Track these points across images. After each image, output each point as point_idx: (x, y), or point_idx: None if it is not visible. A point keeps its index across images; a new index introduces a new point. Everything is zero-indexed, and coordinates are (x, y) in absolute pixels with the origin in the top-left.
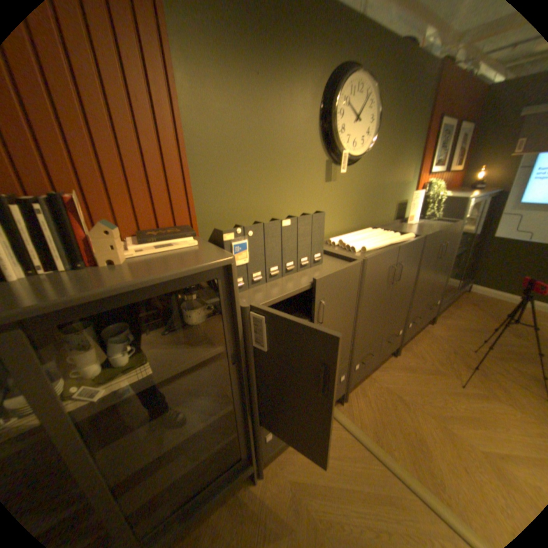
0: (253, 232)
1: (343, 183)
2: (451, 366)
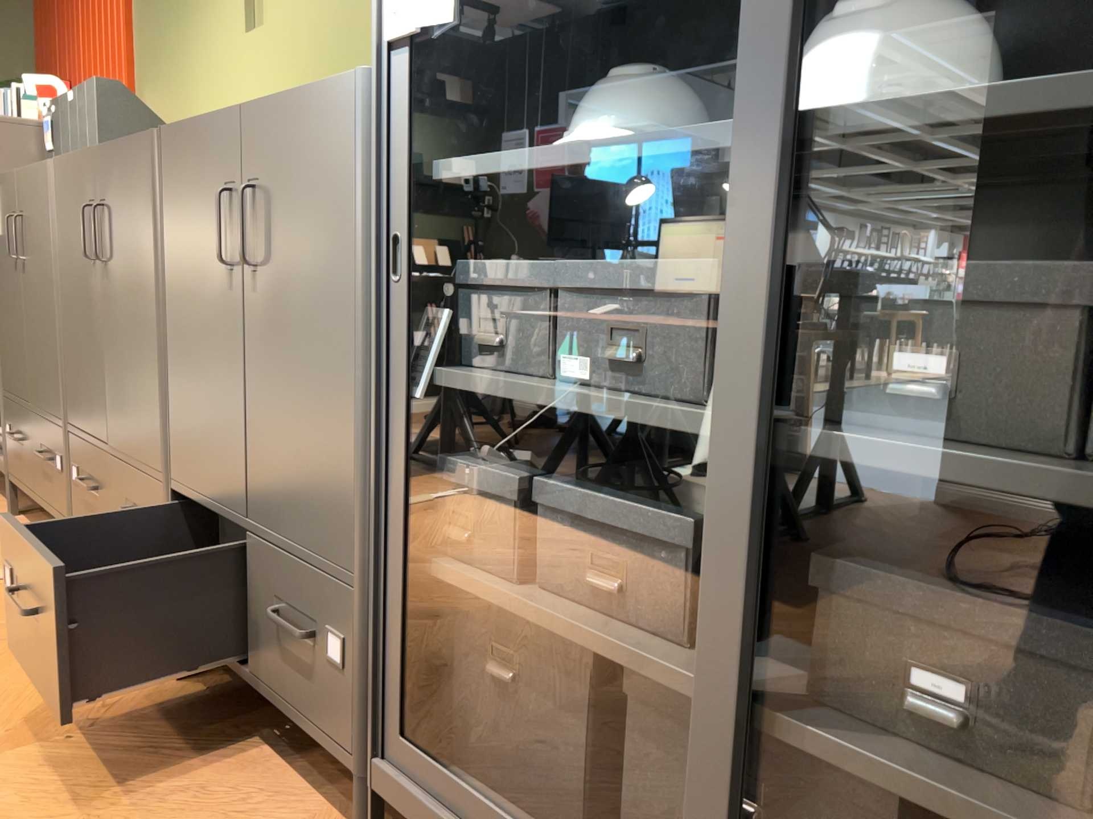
0: (56, 111)
1: (277, 28)
2: (13, 793)
